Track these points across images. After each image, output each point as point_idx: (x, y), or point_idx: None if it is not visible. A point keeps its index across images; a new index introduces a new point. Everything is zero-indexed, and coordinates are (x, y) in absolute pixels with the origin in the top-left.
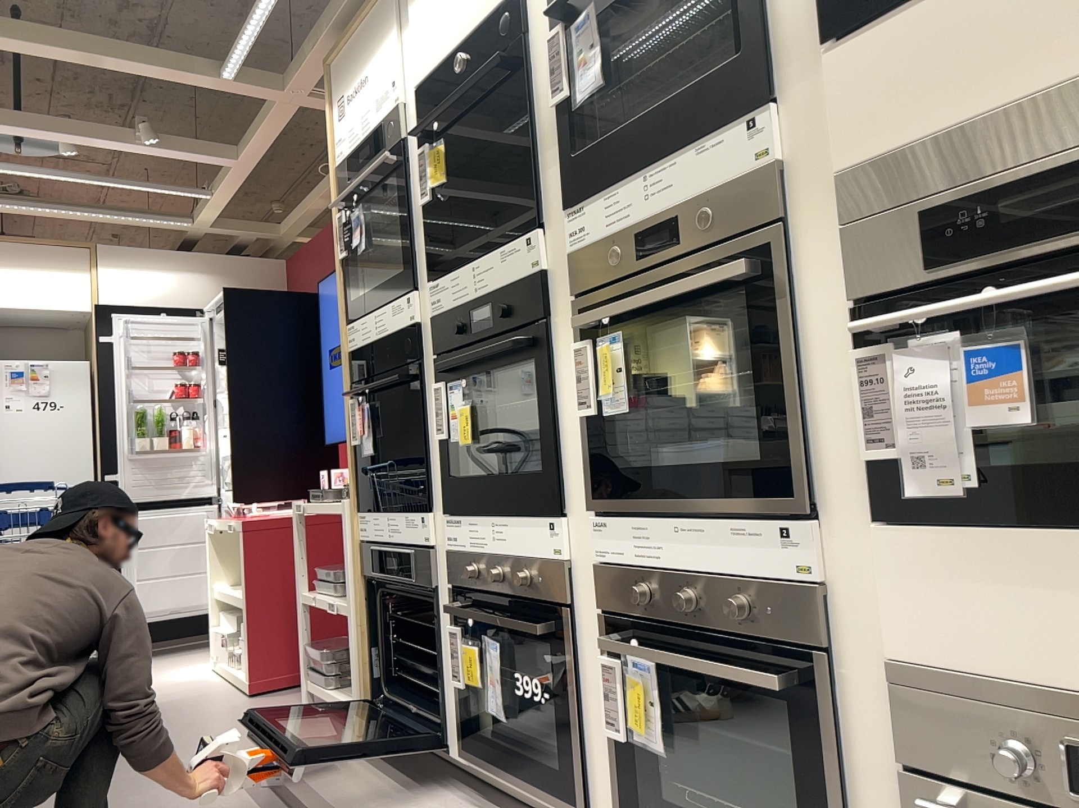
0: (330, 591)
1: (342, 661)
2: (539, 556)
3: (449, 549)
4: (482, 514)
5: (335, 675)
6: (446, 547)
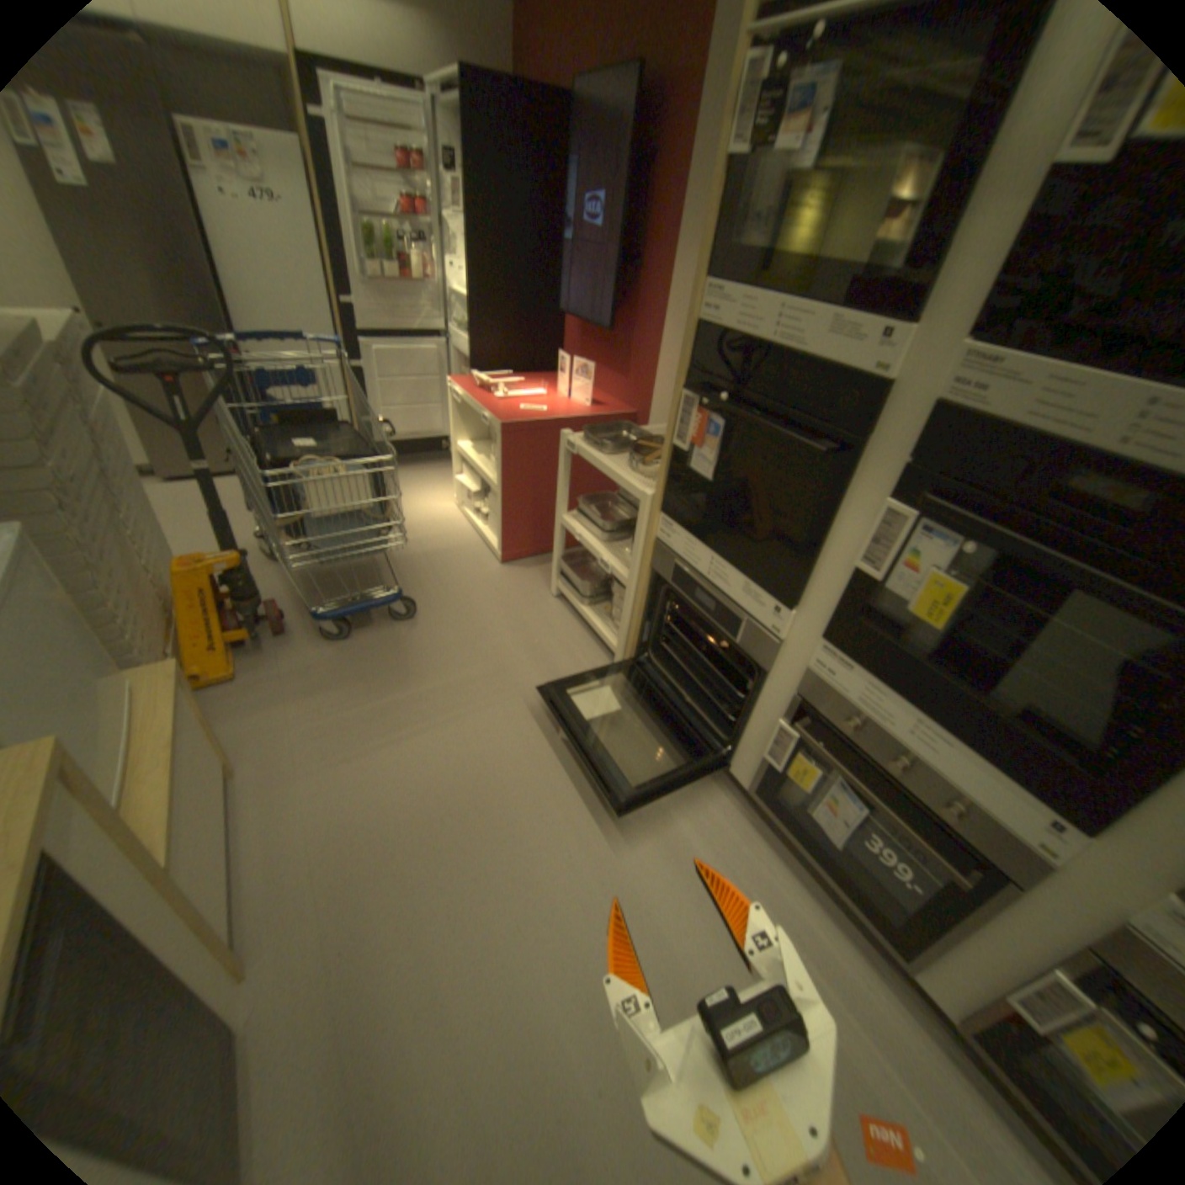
0: (594, 531)
1: (599, 591)
2: (1009, 822)
3: (819, 671)
4: (908, 697)
5: (591, 599)
6: (808, 656)
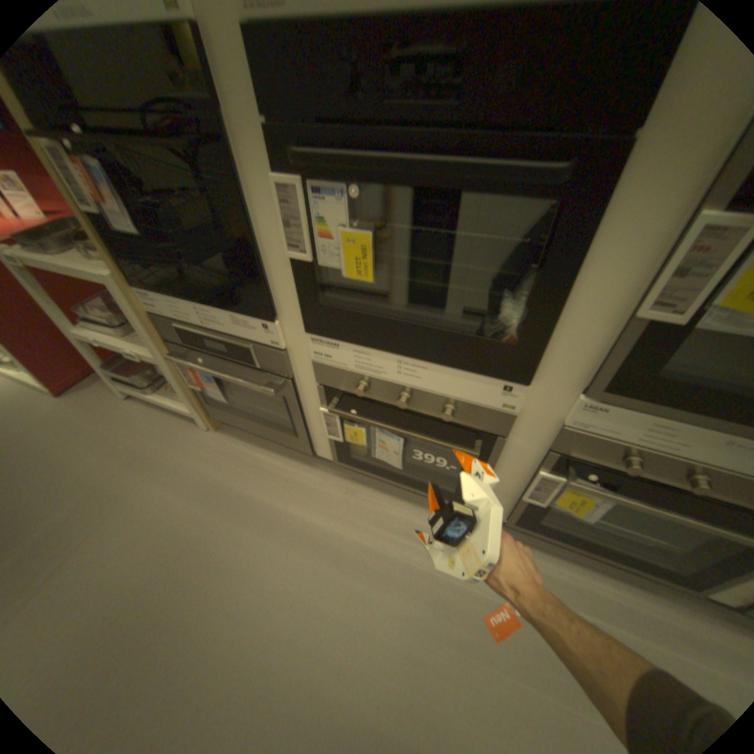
0: (107, 330)
1: (152, 376)
2: (478, 400)
3: (319, 359)
4: (381, 348)
5: (150, 386)
6: (307, 352)
